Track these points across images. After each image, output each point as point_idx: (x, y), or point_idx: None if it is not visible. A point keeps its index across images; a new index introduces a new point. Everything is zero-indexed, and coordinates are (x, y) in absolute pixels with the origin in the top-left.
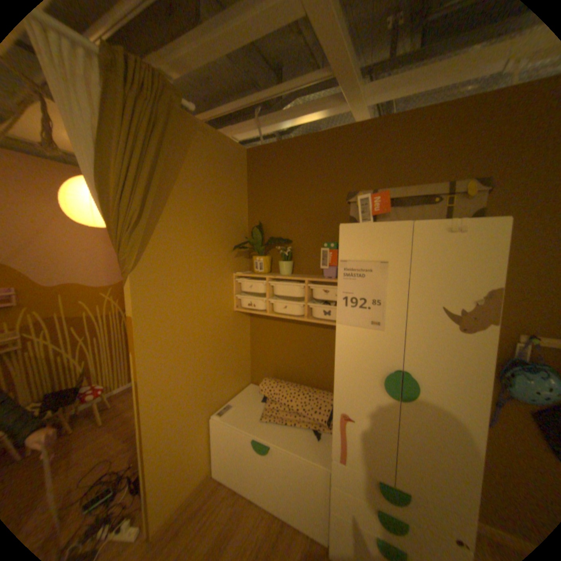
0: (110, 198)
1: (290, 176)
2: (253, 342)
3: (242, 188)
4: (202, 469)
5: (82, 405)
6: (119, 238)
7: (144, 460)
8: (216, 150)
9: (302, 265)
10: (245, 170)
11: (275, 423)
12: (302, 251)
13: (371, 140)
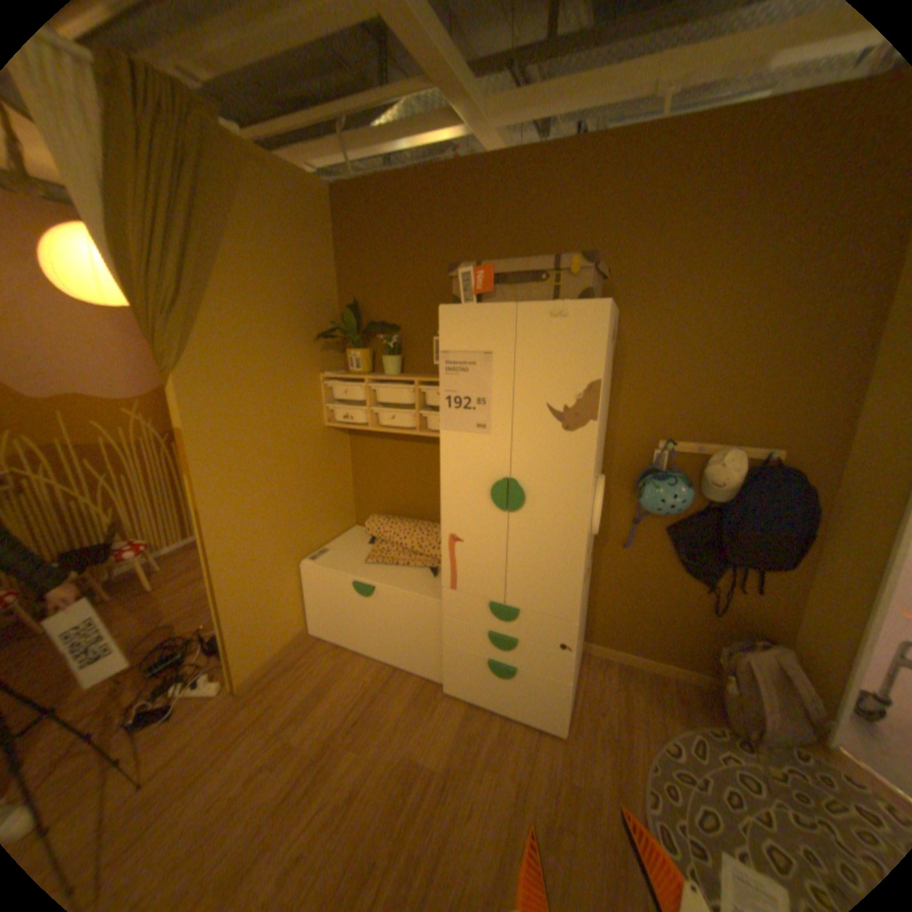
0: (133, 269)
1: (393, 231)
2: (356, 470)
3: (325, 248)
4: (295, 624)
5: (118, 569)
6: (151, 324)
7: (218, 604)
8: (279, 189)
9: (415, 361)
10: (328, 220)
11: (384, 564)
12: (414, 343)
13: (497, 183)
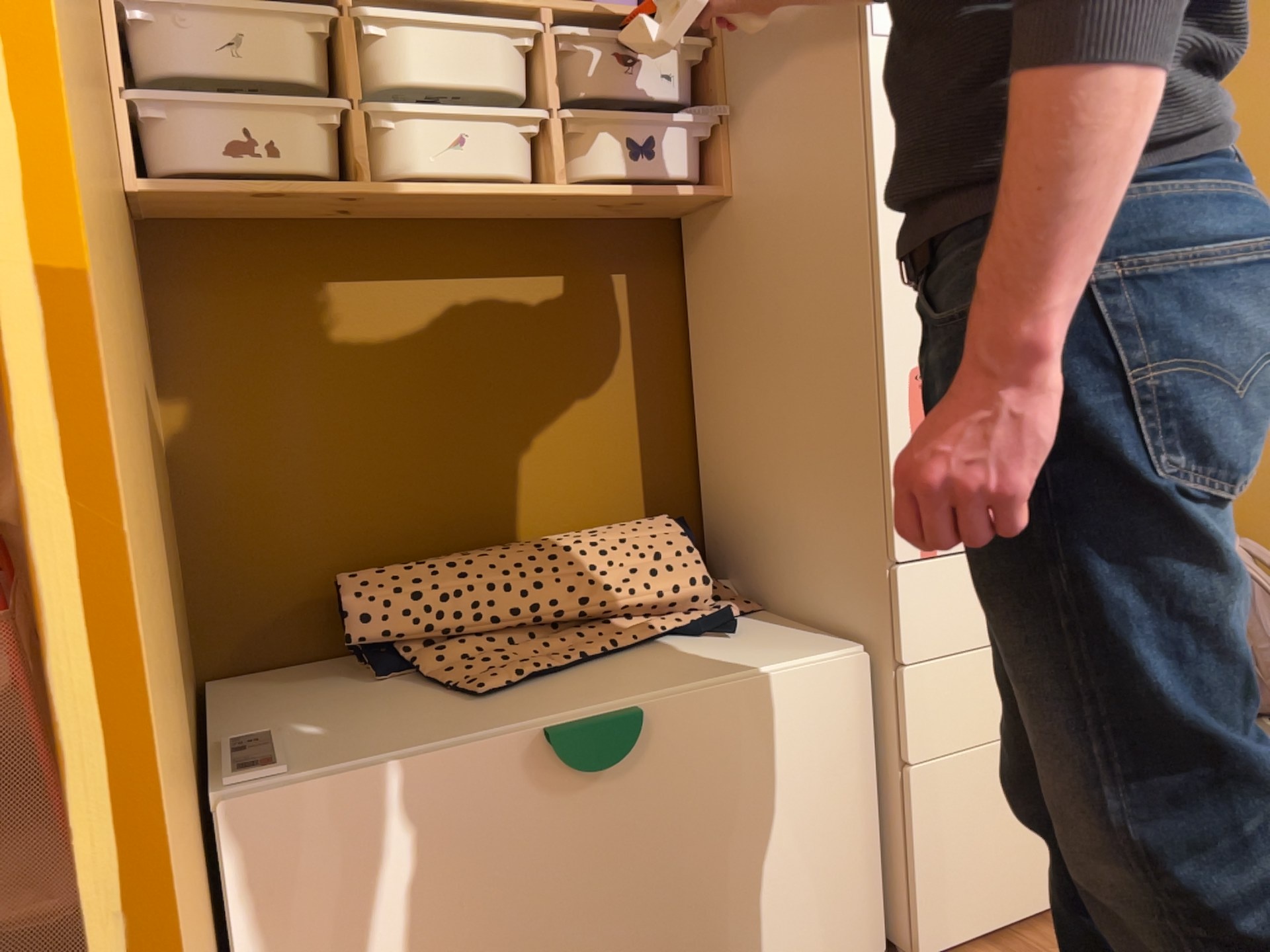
0: None
1: None
2: (192, 434)
3: None
4: None
5: None
6: None
7: None
8: None
9: None
10: None
11: (543, 673)
12: None
13: None
